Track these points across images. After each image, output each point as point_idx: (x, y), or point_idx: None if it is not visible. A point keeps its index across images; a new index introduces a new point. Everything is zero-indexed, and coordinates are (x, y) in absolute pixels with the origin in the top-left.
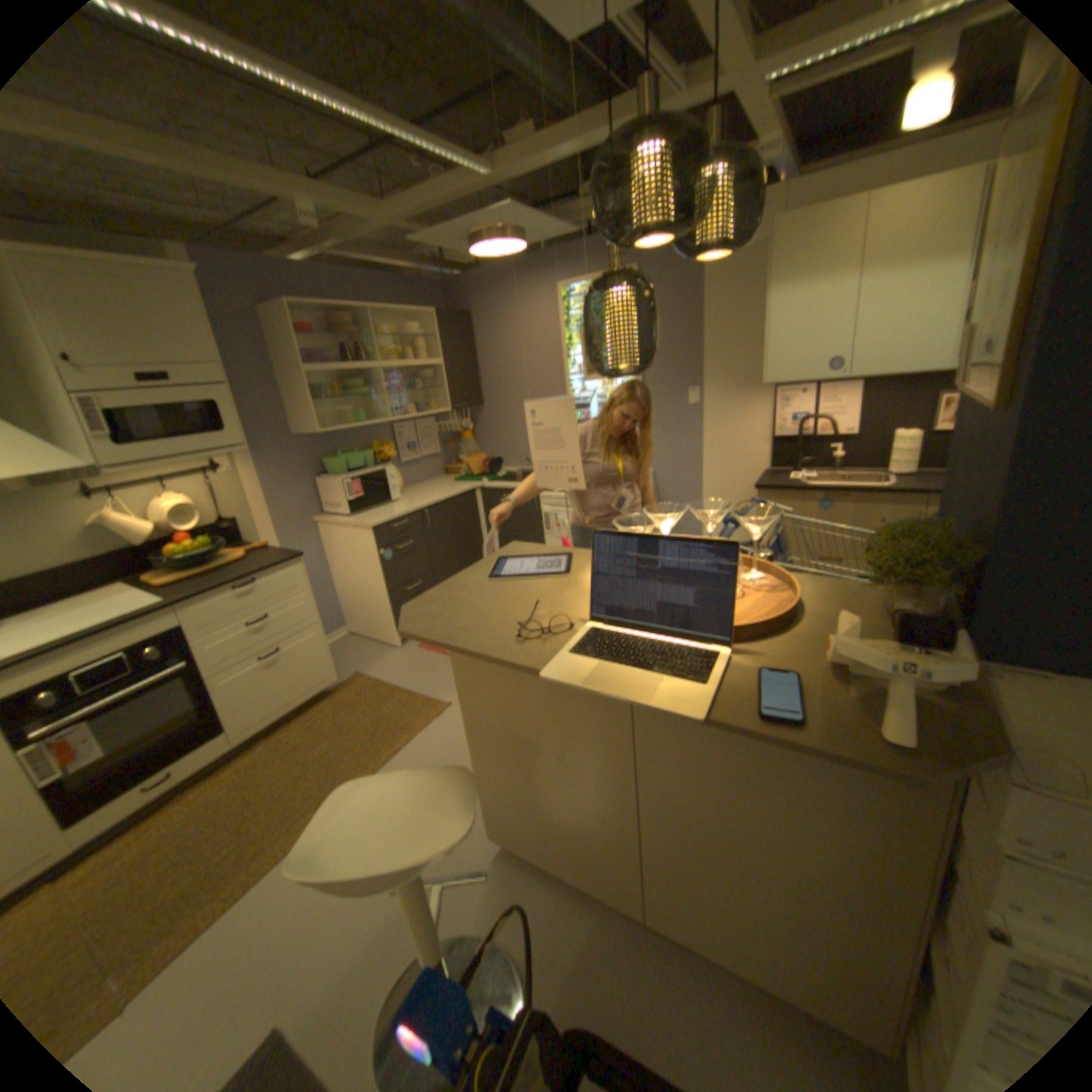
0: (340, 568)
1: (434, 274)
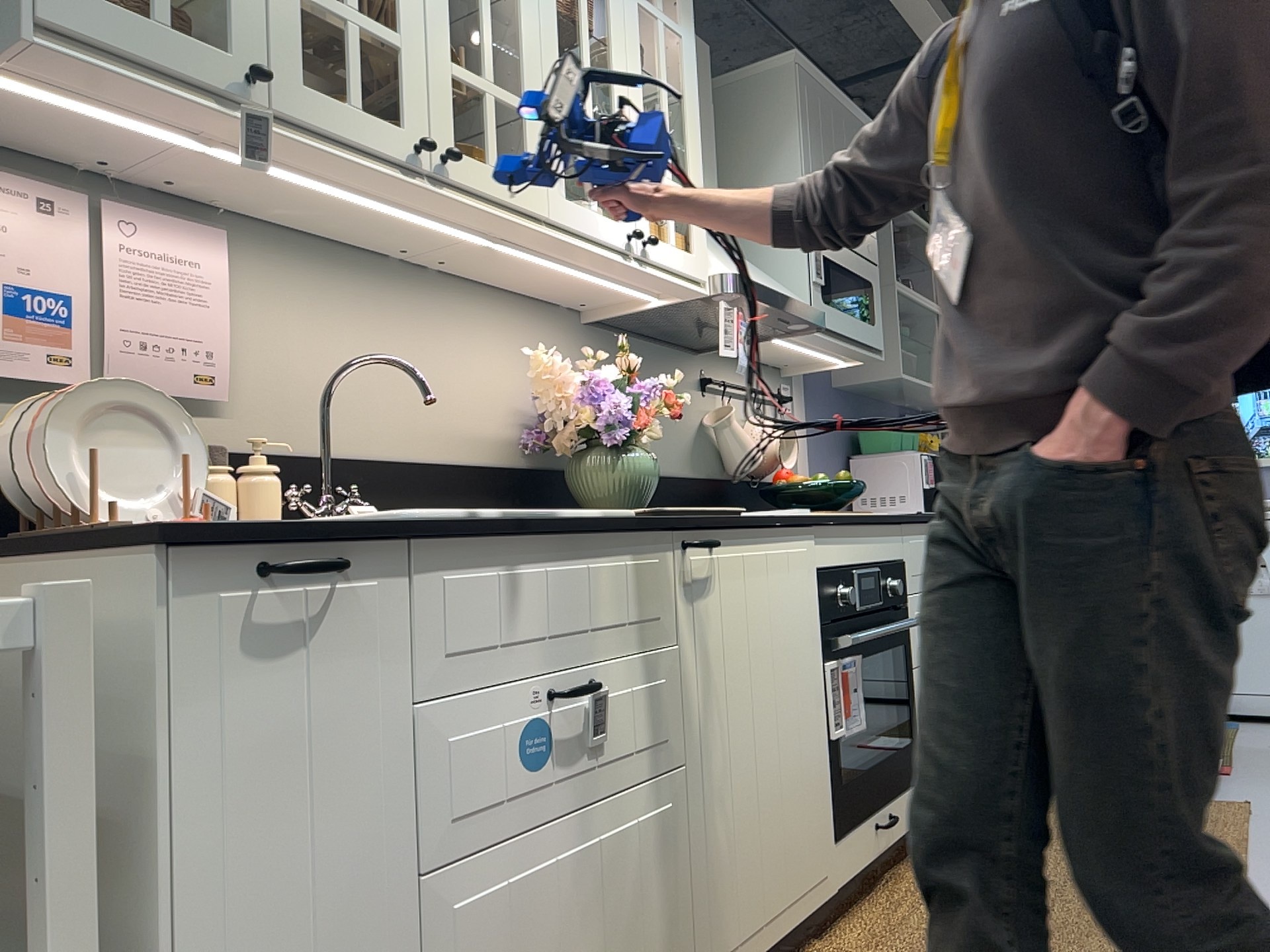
0: None
1: None
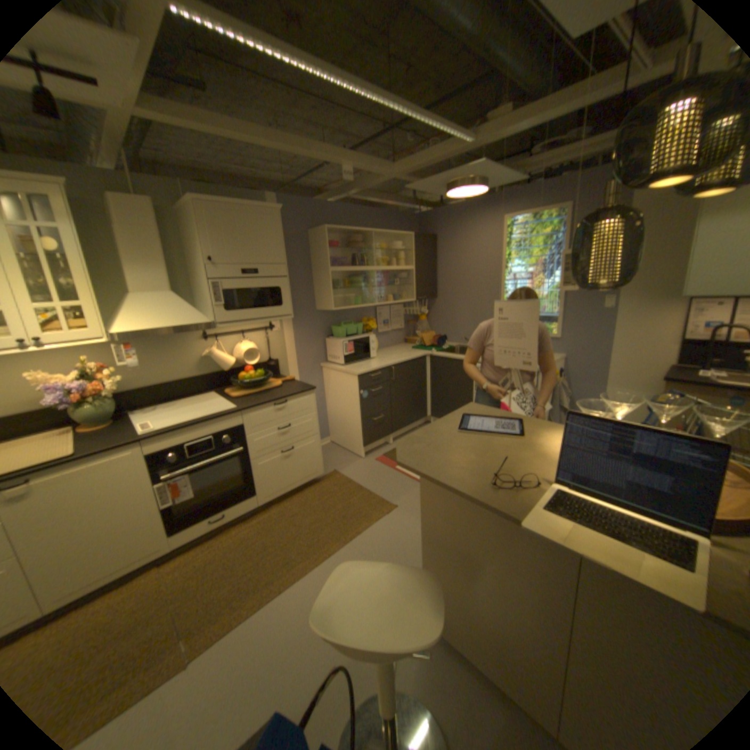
0: (333, 398)
1: (414, 209)
